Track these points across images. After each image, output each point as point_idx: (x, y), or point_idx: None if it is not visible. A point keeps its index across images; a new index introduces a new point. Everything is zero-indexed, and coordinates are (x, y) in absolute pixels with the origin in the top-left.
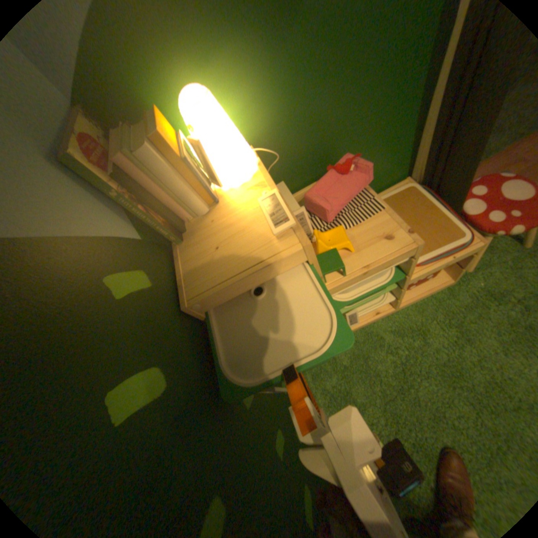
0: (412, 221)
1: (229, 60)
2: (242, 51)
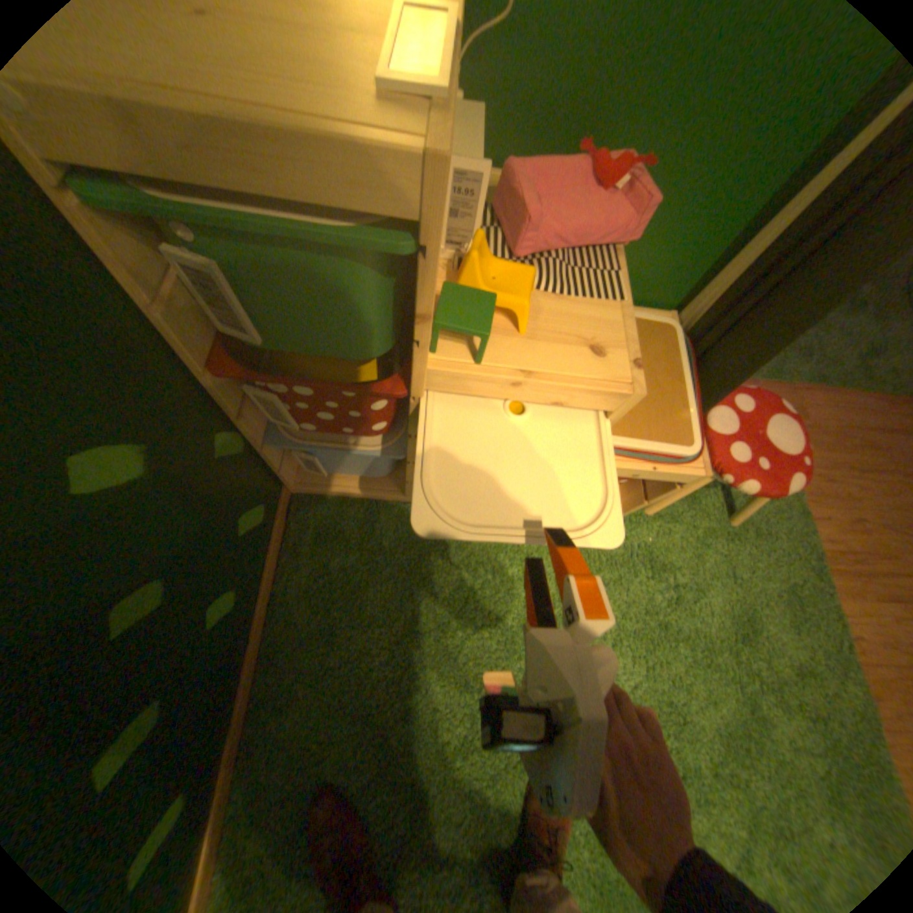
0: None
1: None
2: None
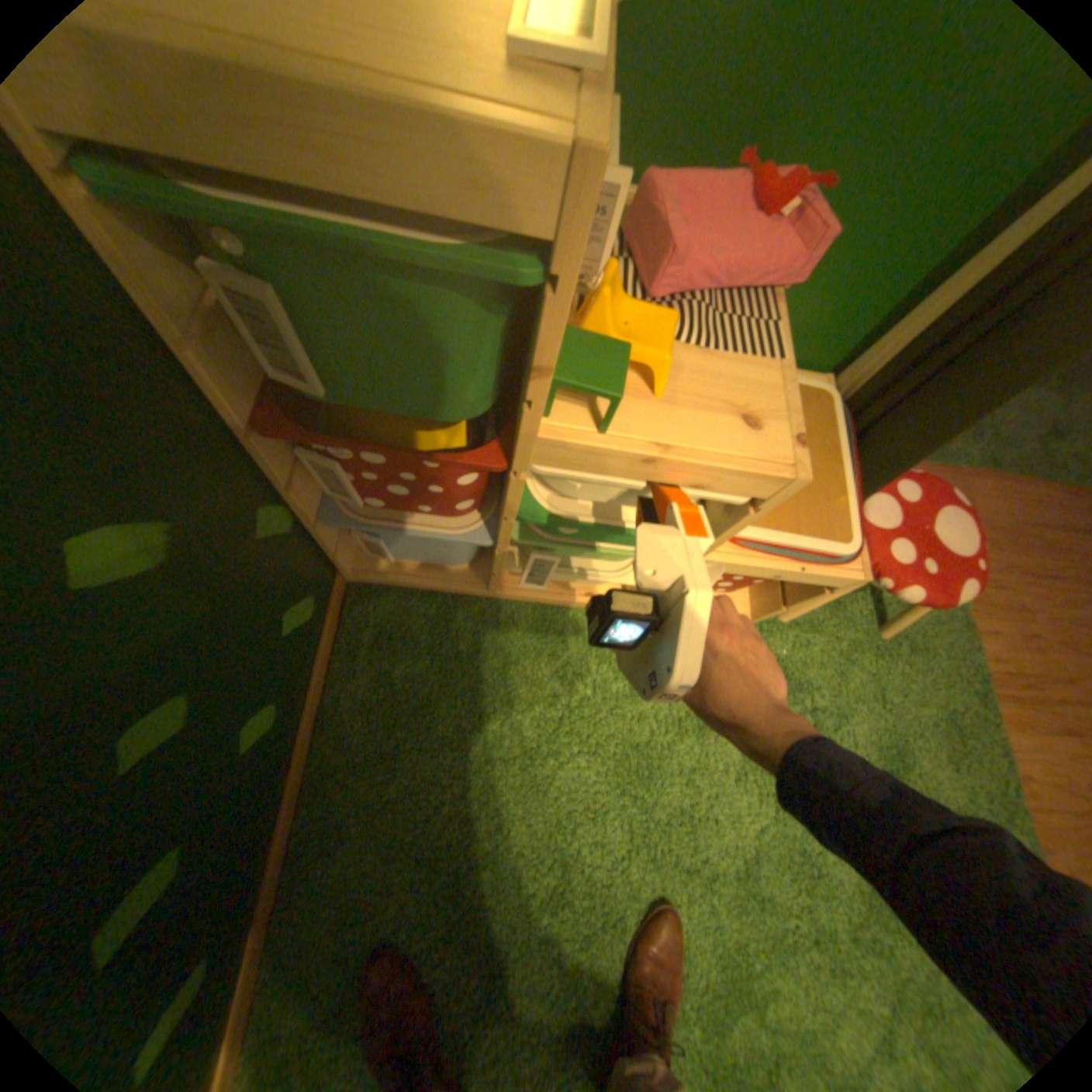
0: None
1: None
2: None
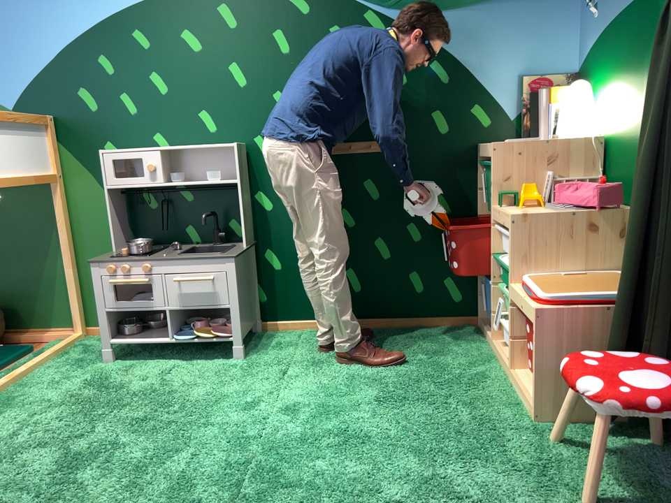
0: (582, 283)
1: (614, 82)
2: (618, 81)
